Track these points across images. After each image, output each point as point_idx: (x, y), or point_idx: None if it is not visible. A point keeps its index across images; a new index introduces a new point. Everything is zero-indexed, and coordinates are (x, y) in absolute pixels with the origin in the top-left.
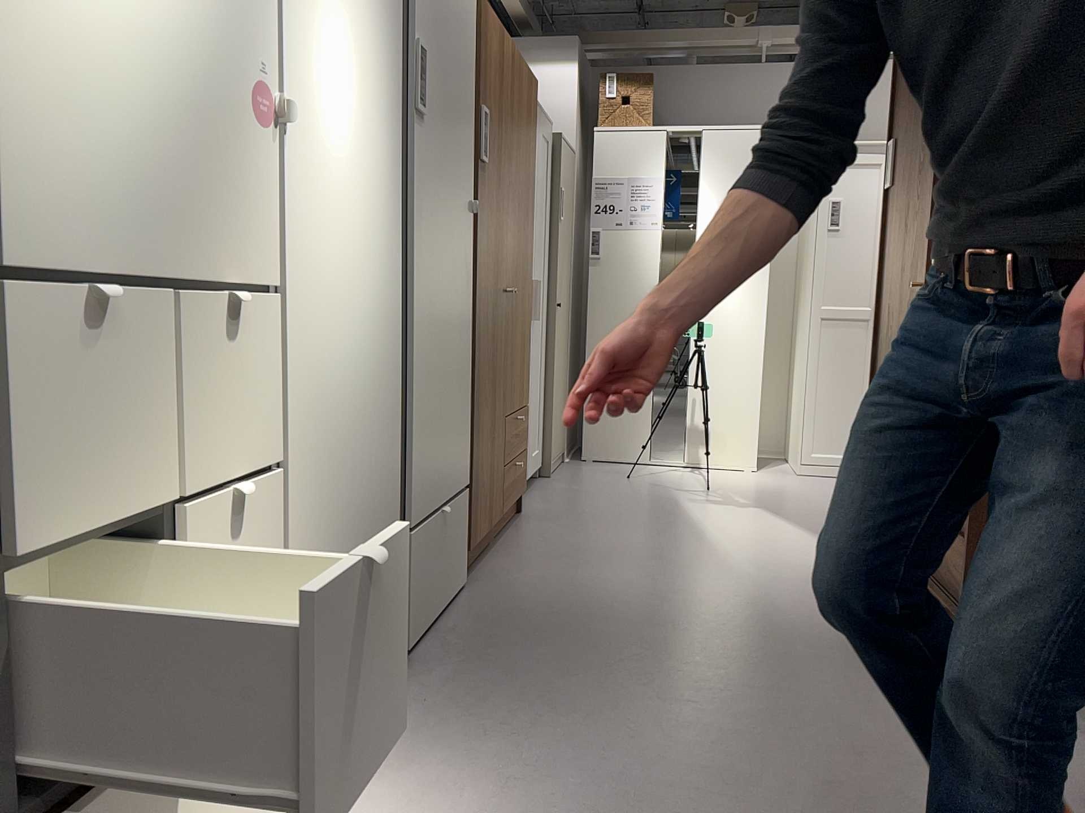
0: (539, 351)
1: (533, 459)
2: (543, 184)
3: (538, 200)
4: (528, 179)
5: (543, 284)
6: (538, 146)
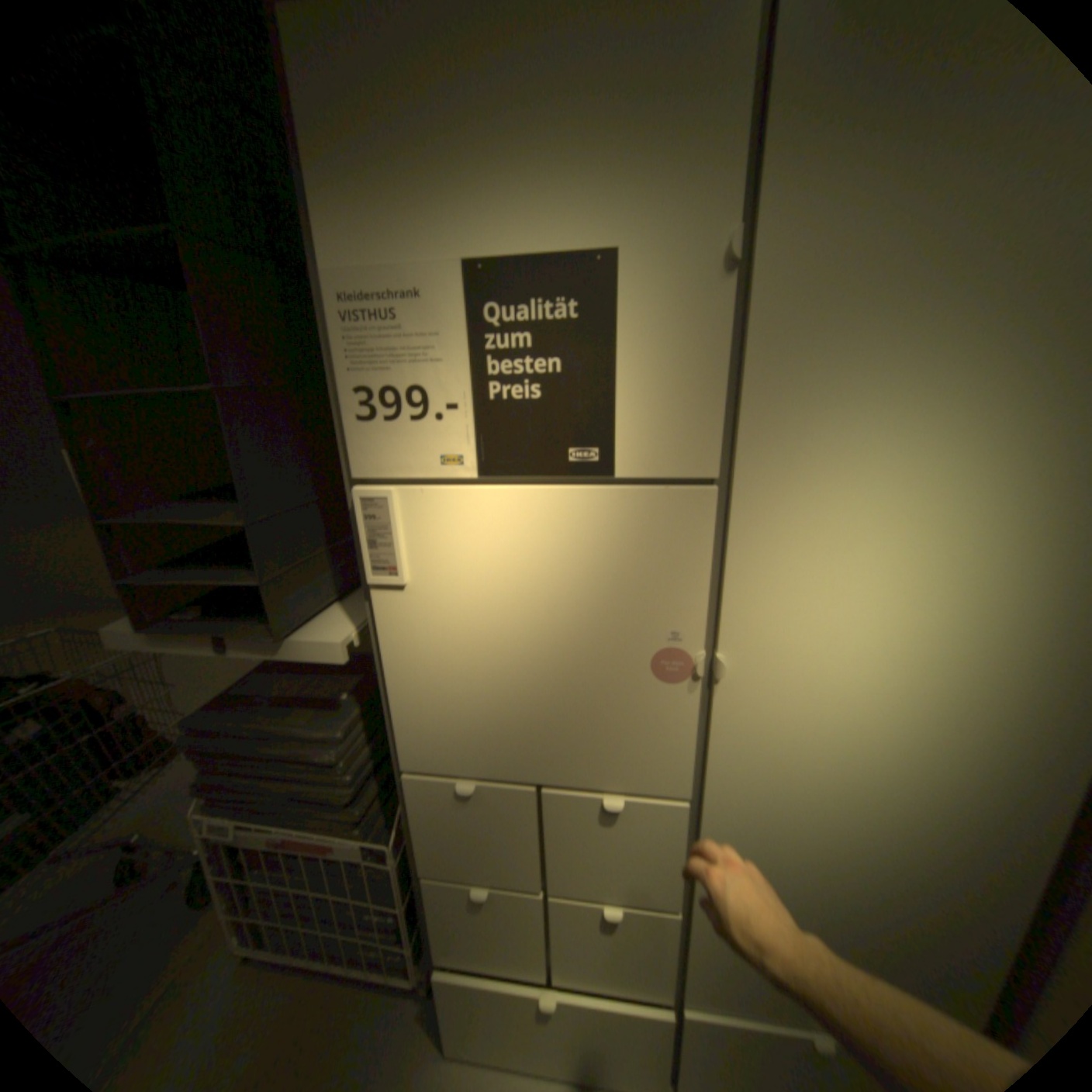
0: None
1: None
2: None
3: None
4: None
5: None
6: None
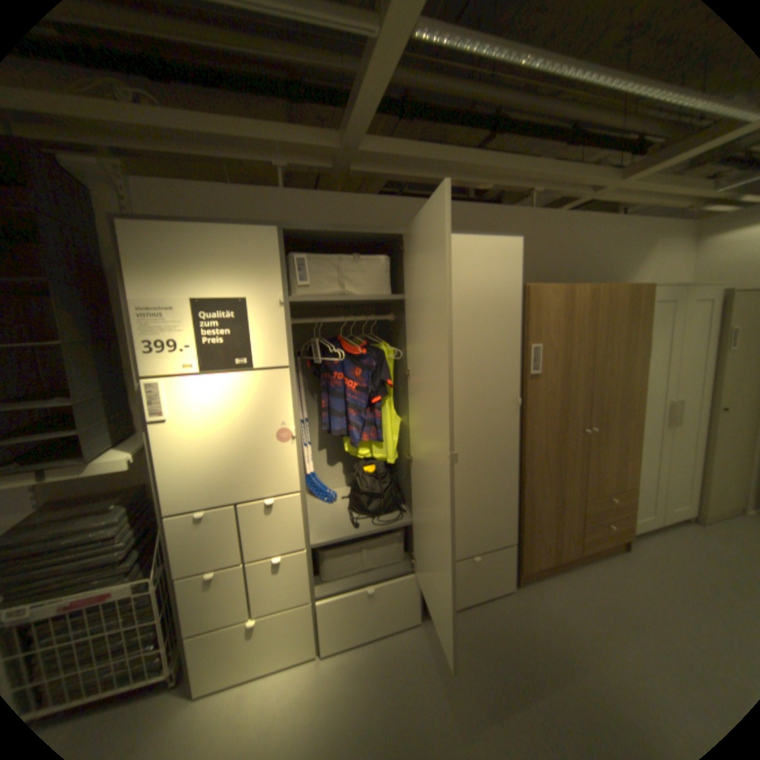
0: (693, 444)
1: (677, 513)
2: (702, 332)
3: (689, 347)
4: (635, 354)
5: (703, 398)
6: (688, 312)
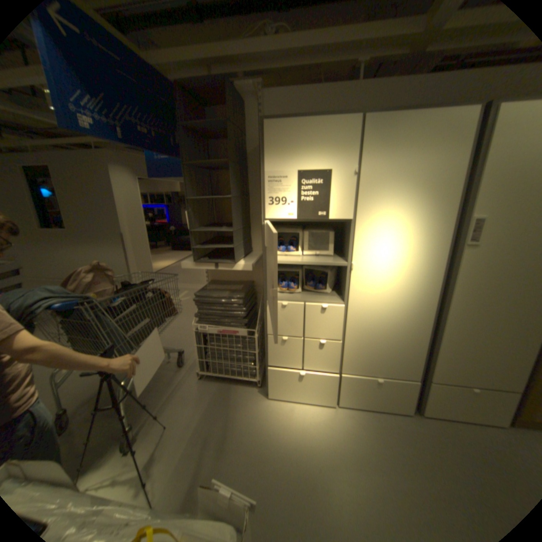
0: None
1: None
2: None
3: None
4: None
5: None
6: None
